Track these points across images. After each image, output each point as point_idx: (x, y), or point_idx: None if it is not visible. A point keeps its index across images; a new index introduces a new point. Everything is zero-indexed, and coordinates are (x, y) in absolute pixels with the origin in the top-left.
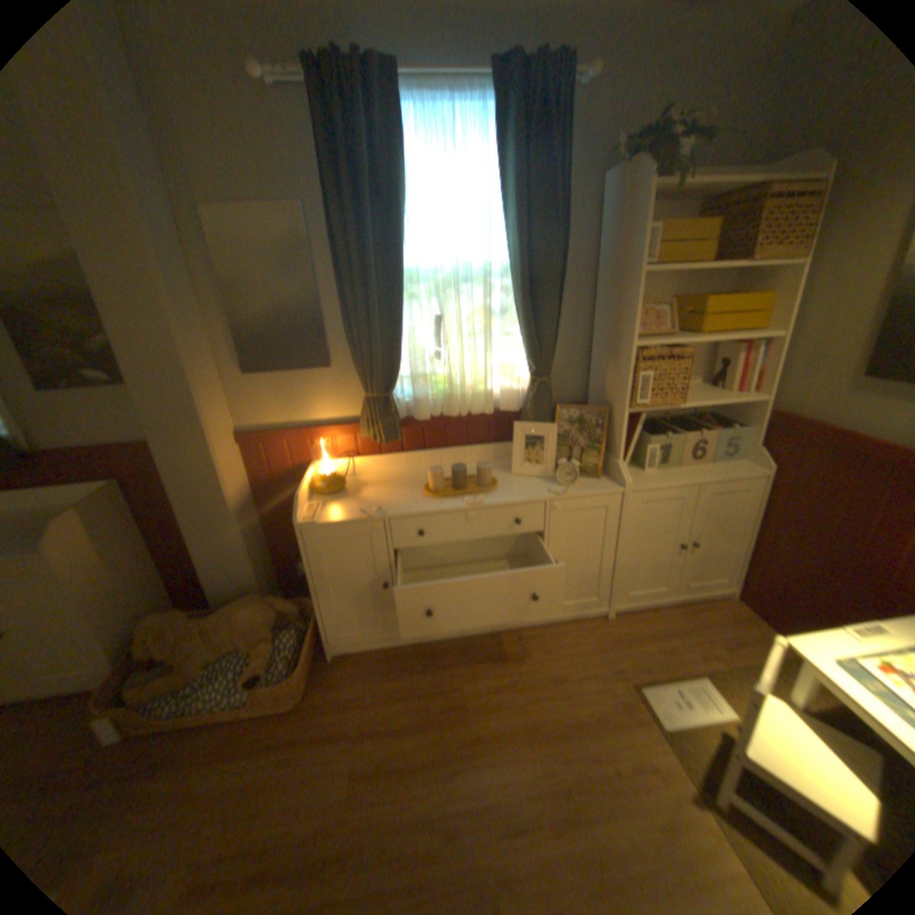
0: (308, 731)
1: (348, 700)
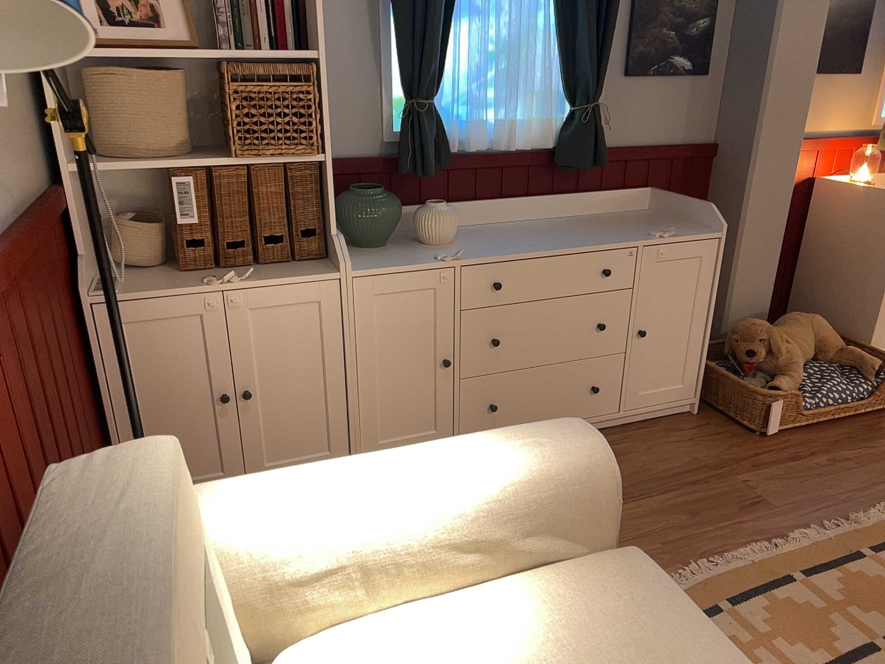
0: None
1: None
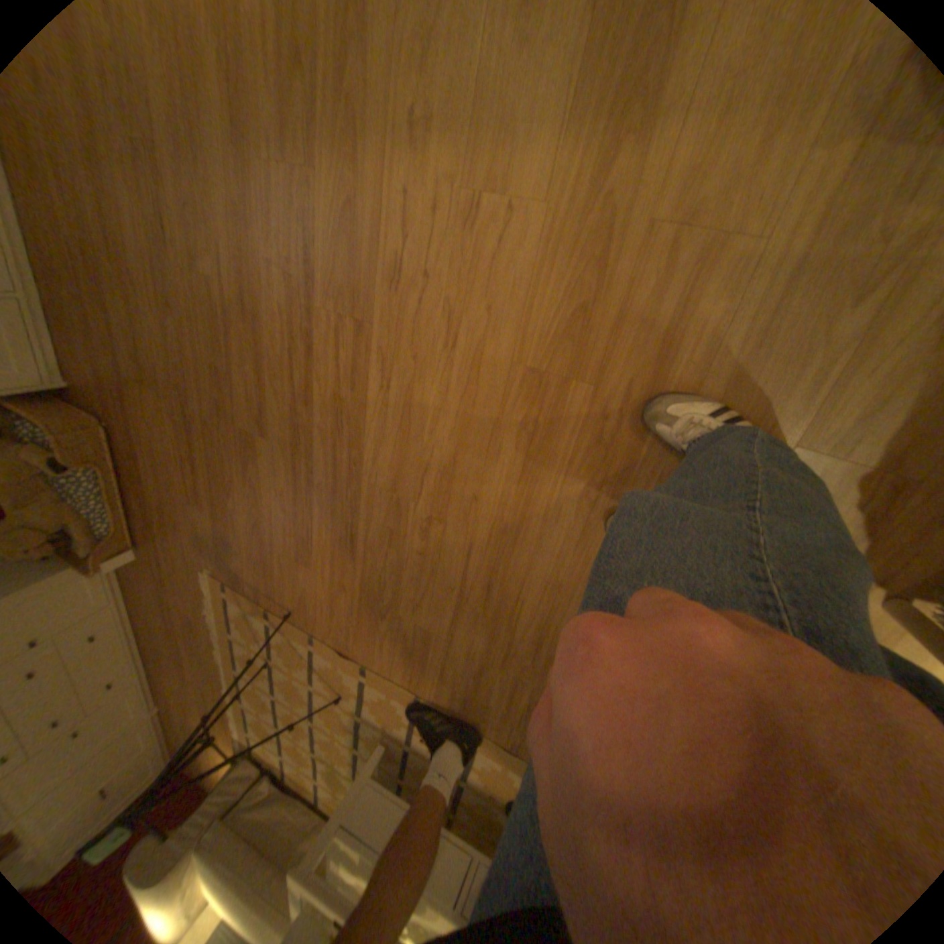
0: (108, 412)
1: (82, 369)
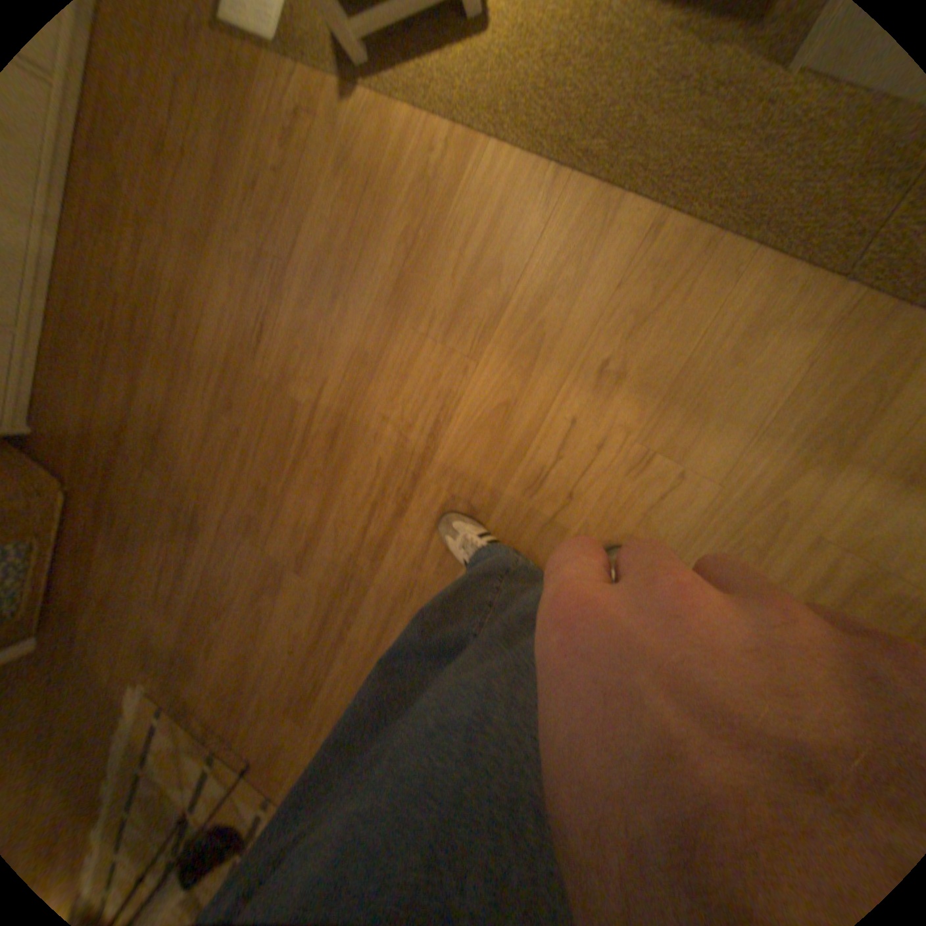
0: (84, 483)
1: (69, 429)
